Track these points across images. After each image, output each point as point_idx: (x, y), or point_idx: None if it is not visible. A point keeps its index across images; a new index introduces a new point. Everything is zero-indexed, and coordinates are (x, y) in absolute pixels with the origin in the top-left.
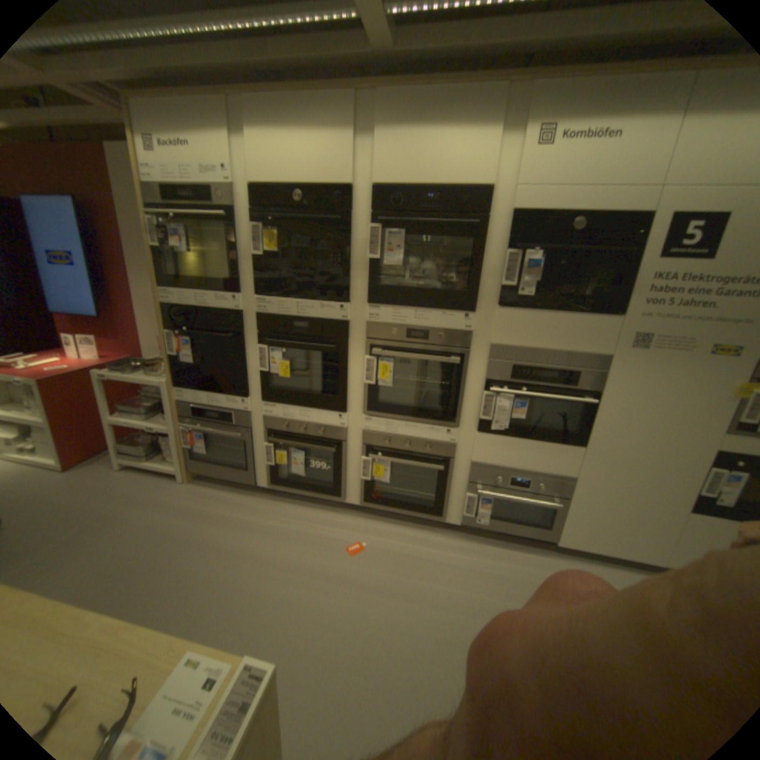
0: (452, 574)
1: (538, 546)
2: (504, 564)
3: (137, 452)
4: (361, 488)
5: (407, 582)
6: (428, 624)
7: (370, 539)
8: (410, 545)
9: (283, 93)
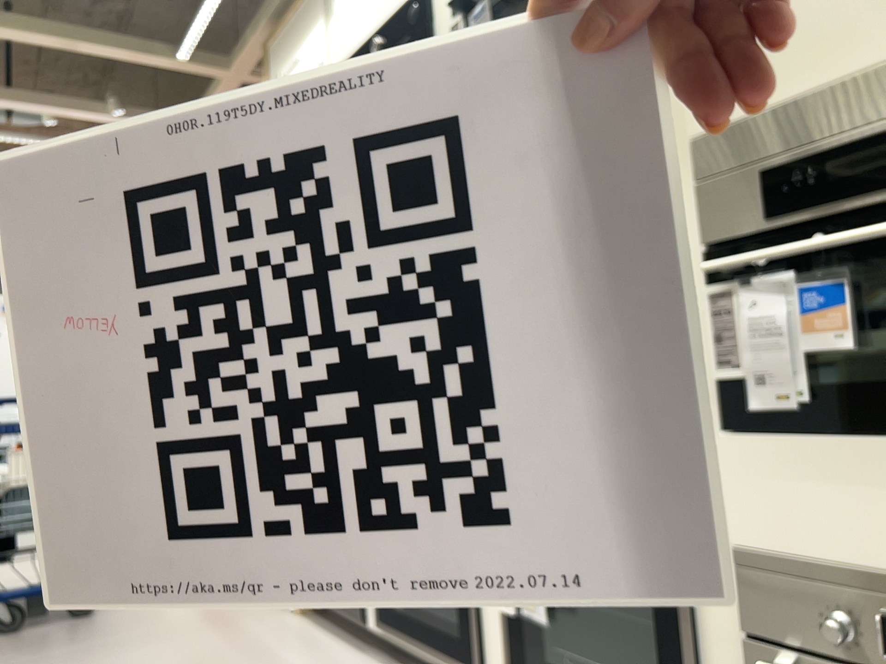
0: None
1: None
2: None
3: None
4: (507, 639)
5: None
6: None
7: None
8: None
9: None
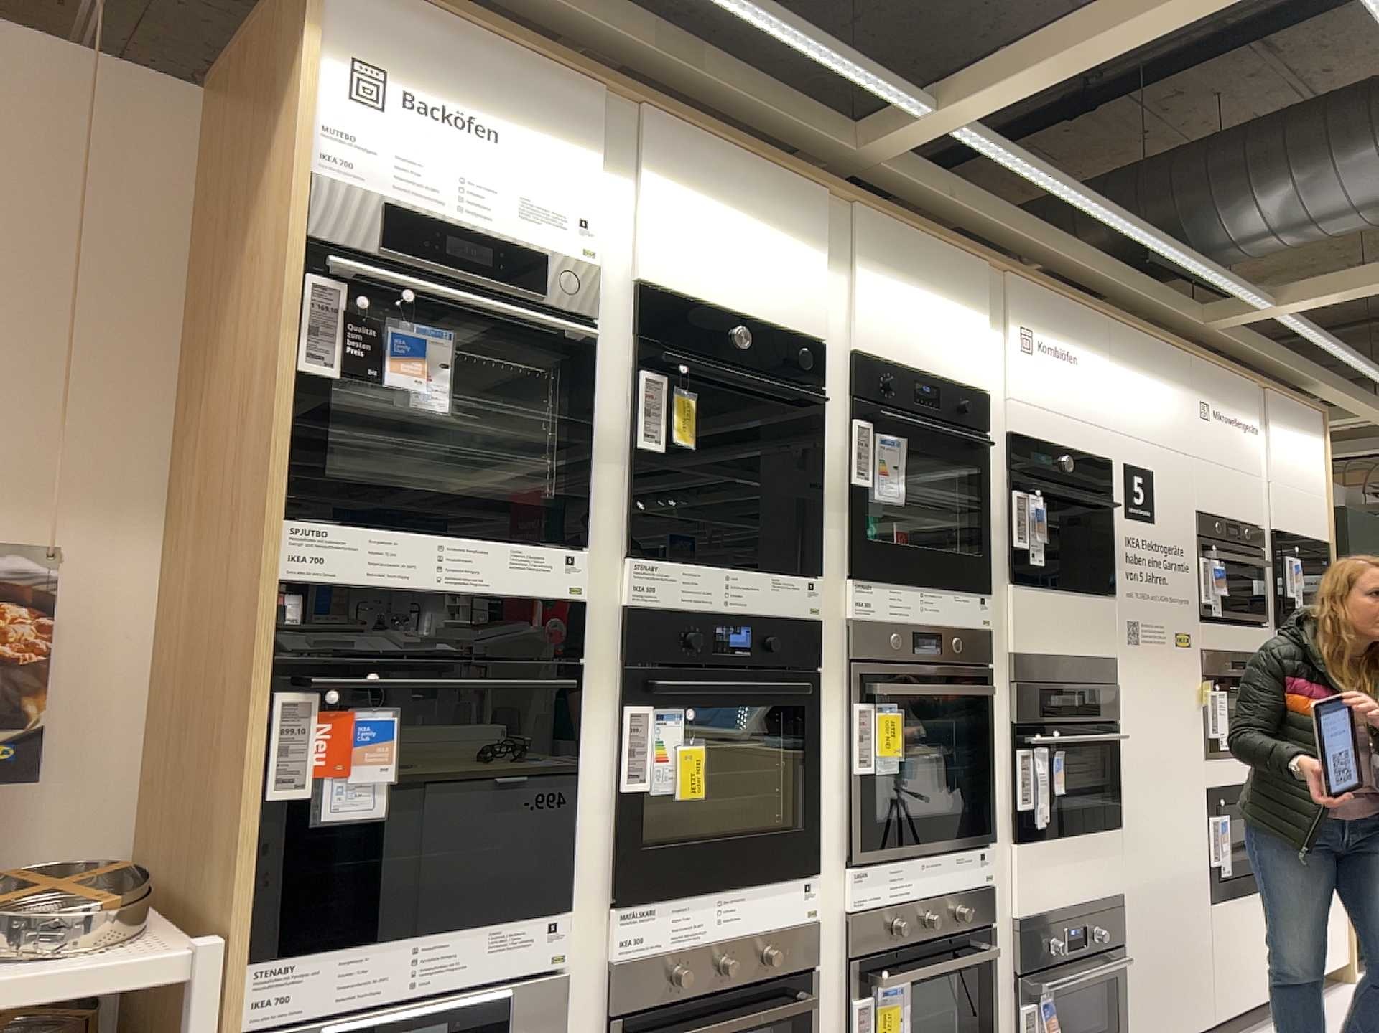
0: None
1: None
2: None
3: None
4: None
5: None
6: None
7: None
8: None
9: (722, 152)
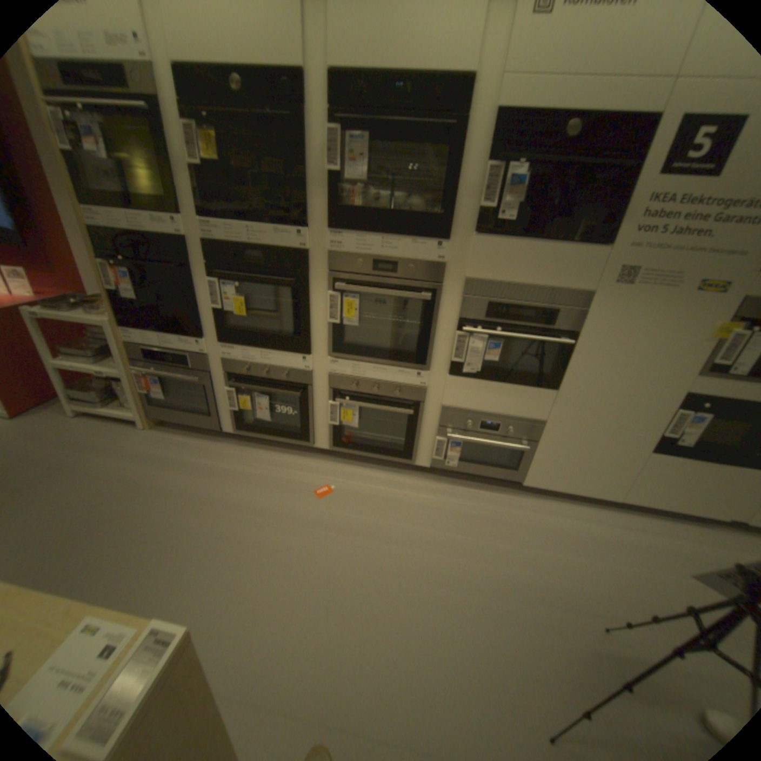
0: (416, 511)
1: (502, 484)
2: (468, 501)
3: (90, 398)
4: (329, 432)
5: (372, 520)
6: (390, 557)
7: (337, 480)
8: (377, 486)
9: None
